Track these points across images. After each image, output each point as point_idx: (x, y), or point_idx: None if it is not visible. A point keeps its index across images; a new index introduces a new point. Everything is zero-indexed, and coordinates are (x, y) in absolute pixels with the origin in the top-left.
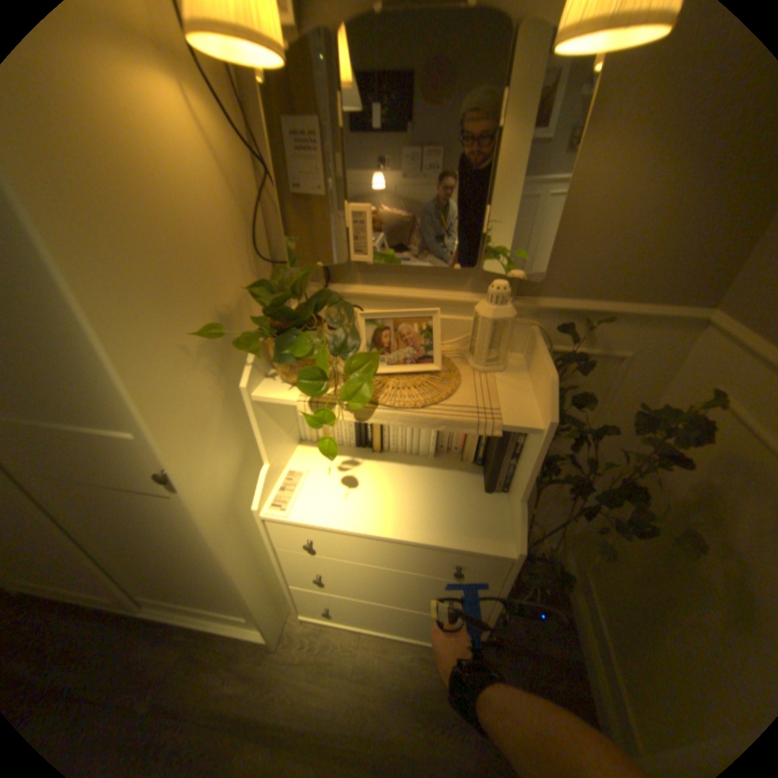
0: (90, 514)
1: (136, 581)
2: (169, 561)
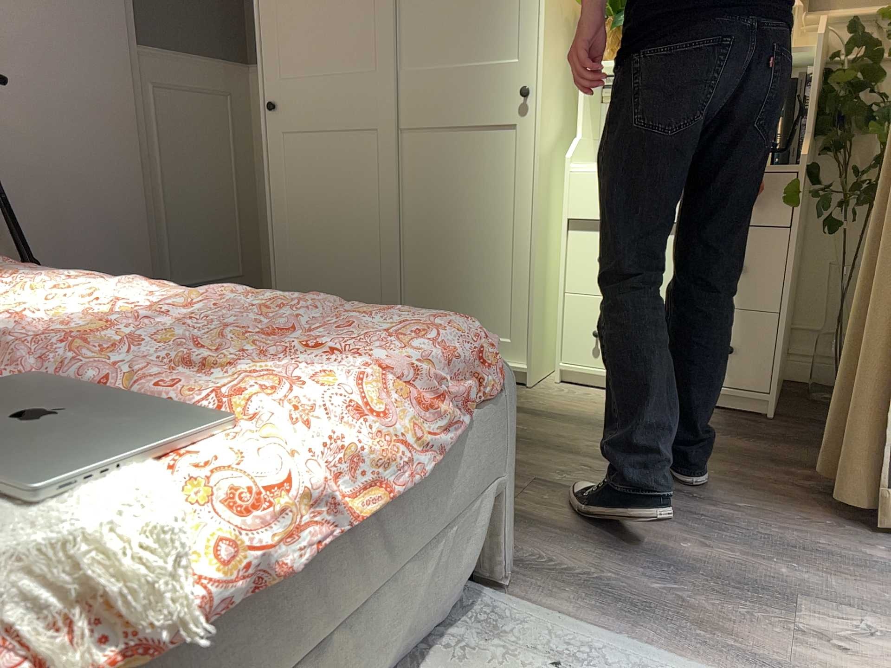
0: (438, 171)
1: (426, 282)
2: (477, 231)
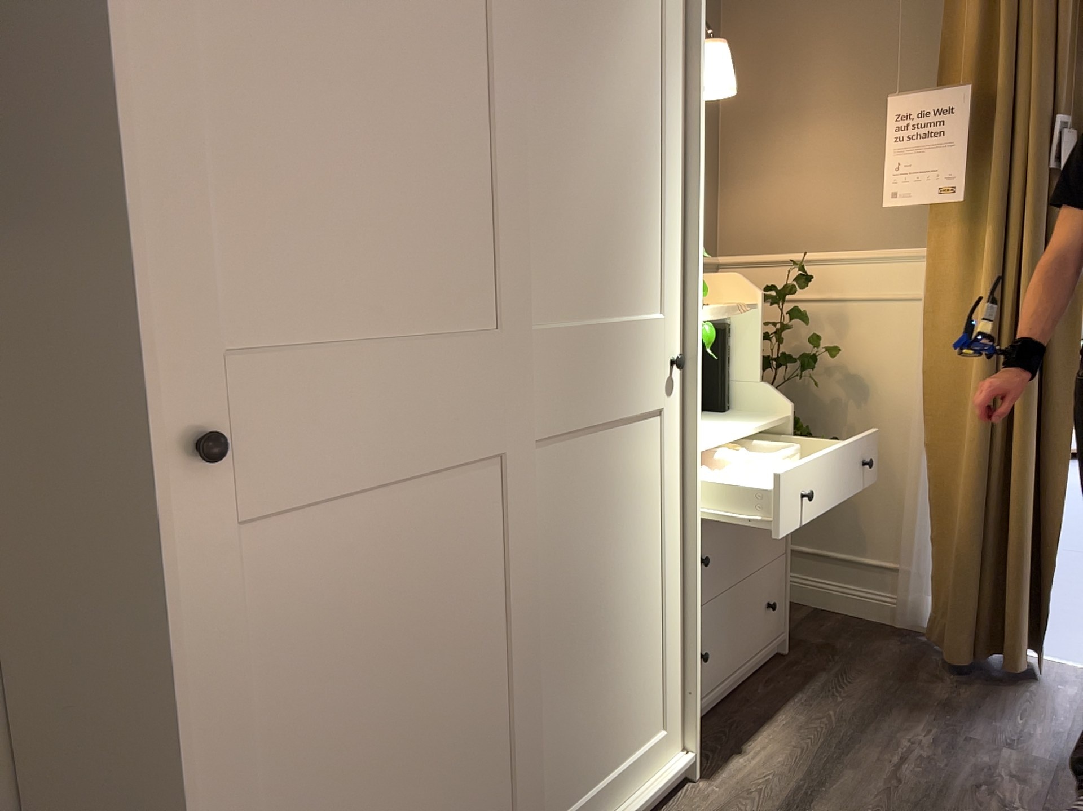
0: (580, 506)
1: (568, 722)
2: (628, 586)
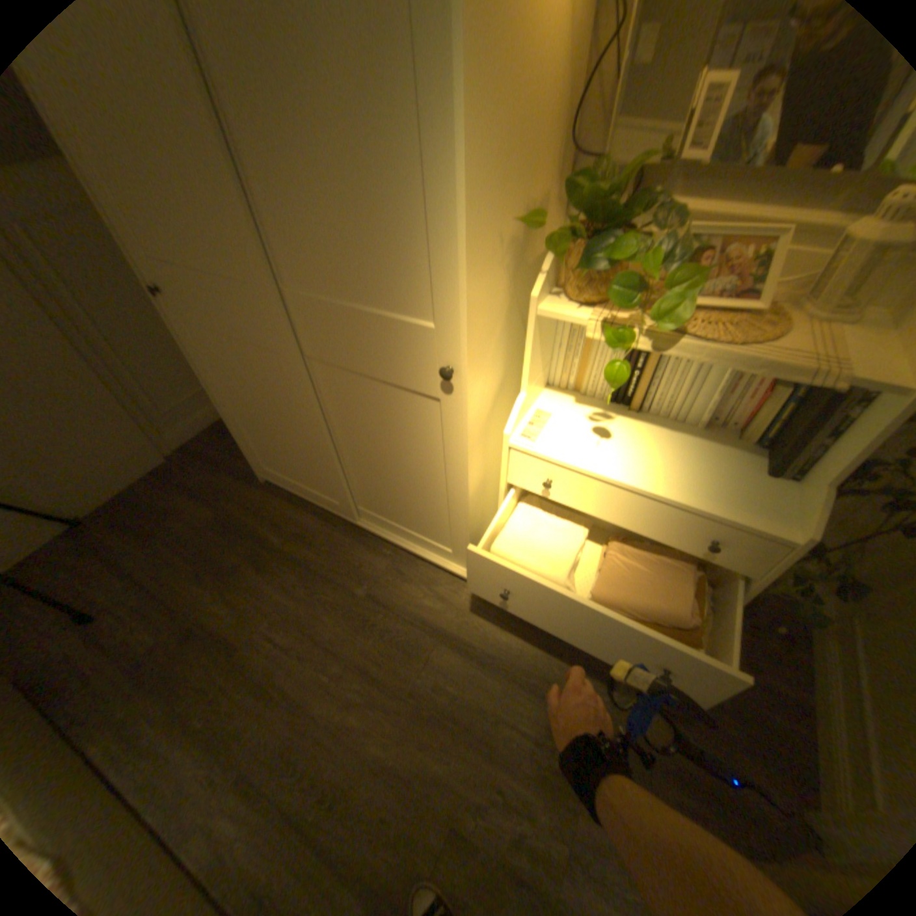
0: (359, 411)
1: (370, 489)
2: (410, 473)
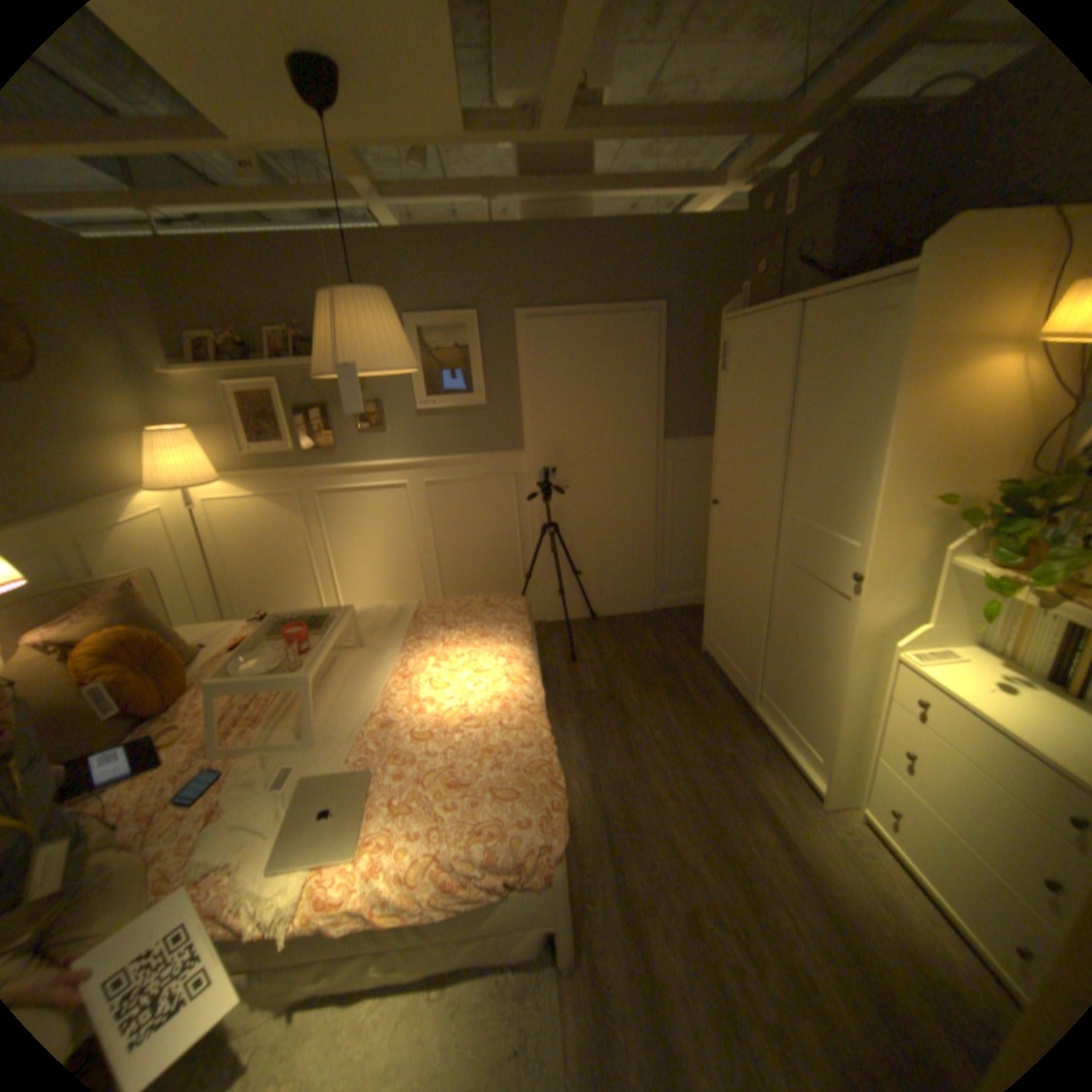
0: (797, 601)
1: (780, 675)
2: (815, 663)
